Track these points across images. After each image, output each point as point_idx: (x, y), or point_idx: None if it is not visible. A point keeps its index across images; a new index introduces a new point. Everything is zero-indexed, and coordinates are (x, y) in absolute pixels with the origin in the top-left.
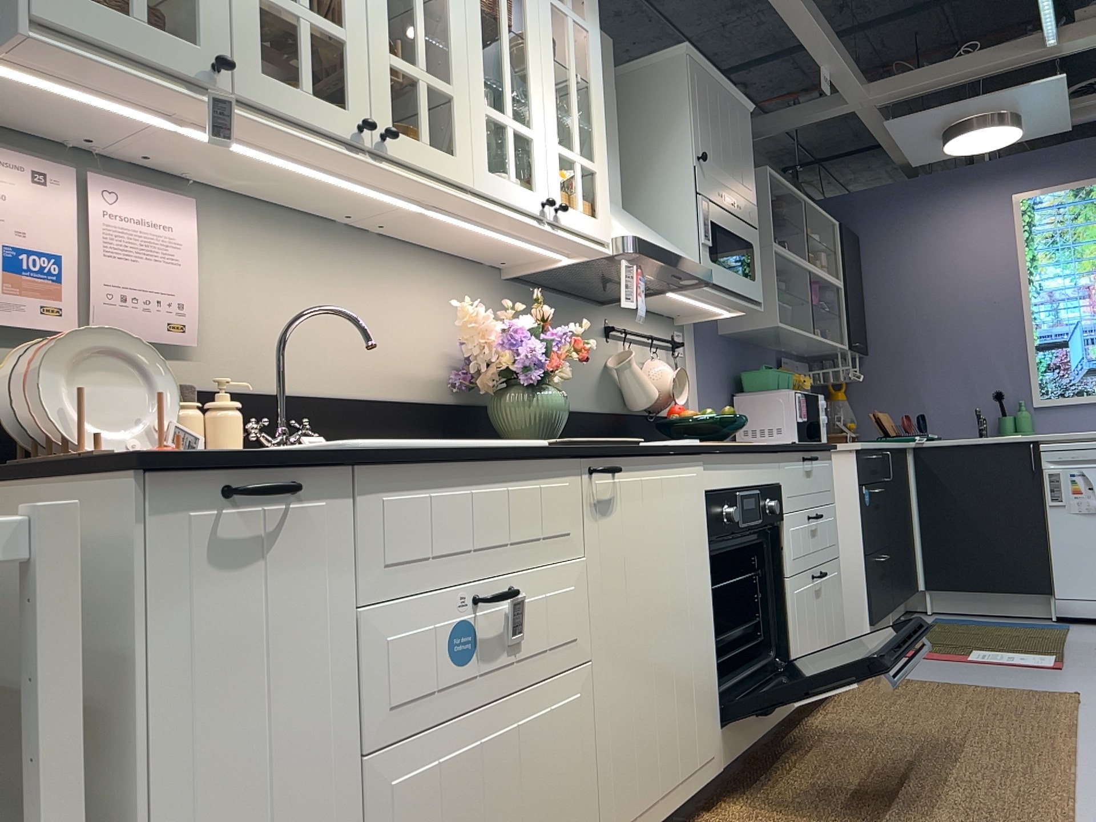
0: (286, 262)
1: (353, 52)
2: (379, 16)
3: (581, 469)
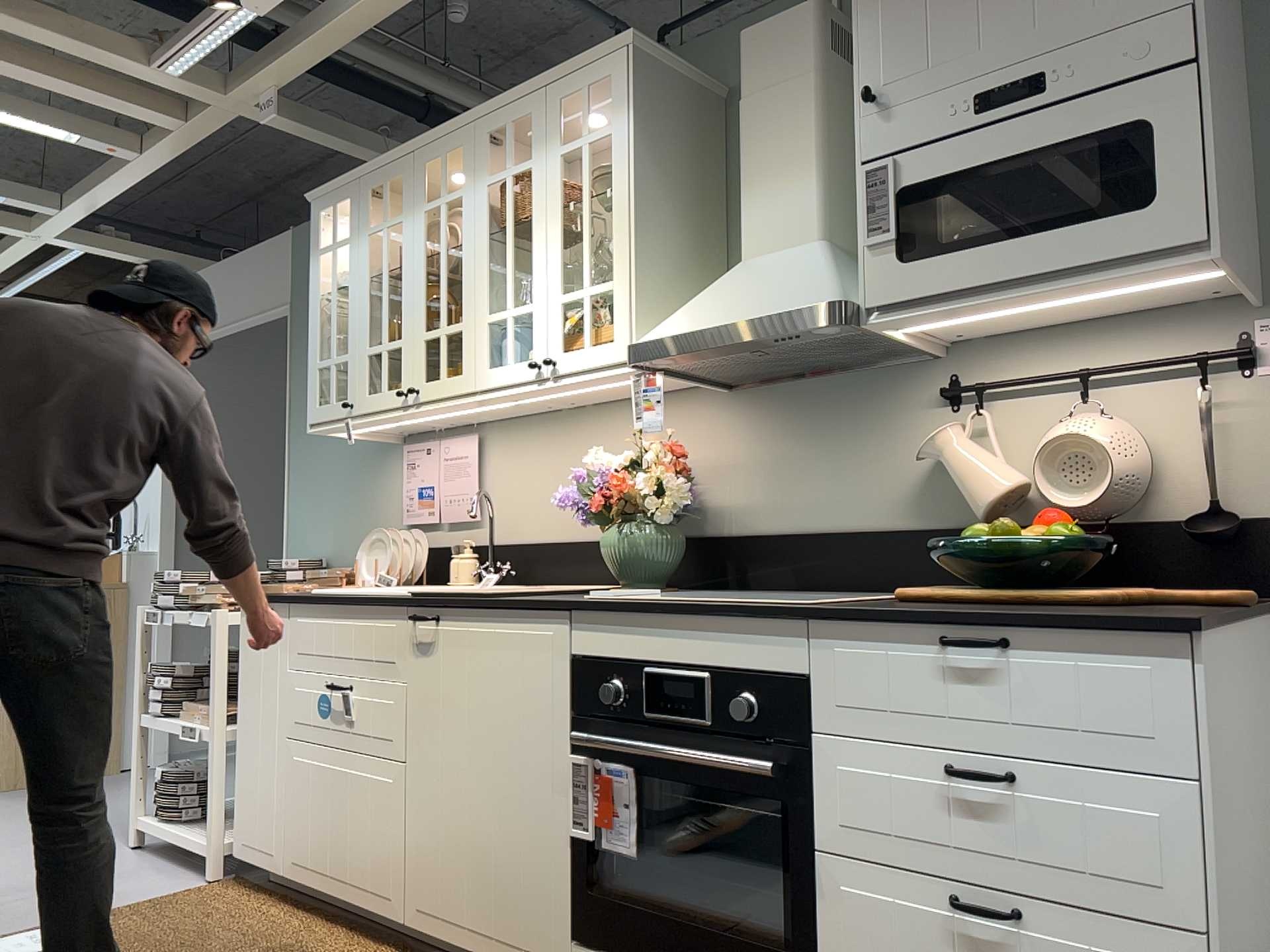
0: (528, 451)
1: (404, 348)
2: (418, 313)
3: (406, 614)
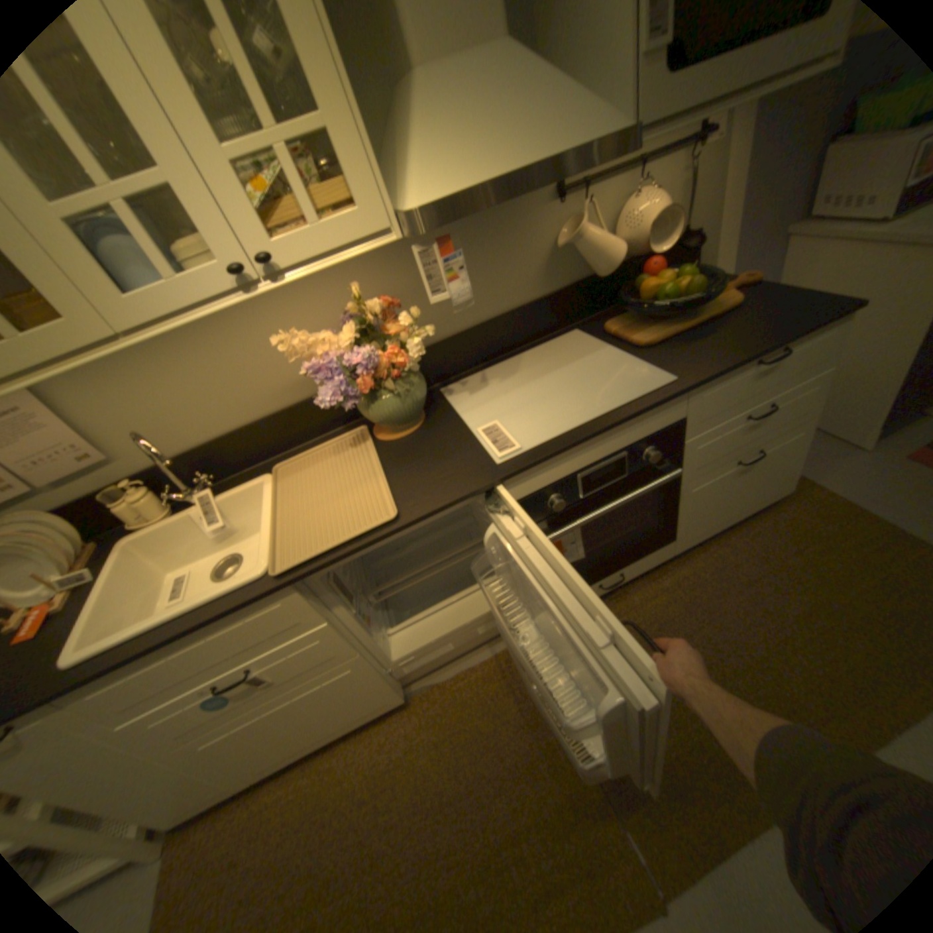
0: (129, 364)
1: None
2: None
3: (294, 588)
